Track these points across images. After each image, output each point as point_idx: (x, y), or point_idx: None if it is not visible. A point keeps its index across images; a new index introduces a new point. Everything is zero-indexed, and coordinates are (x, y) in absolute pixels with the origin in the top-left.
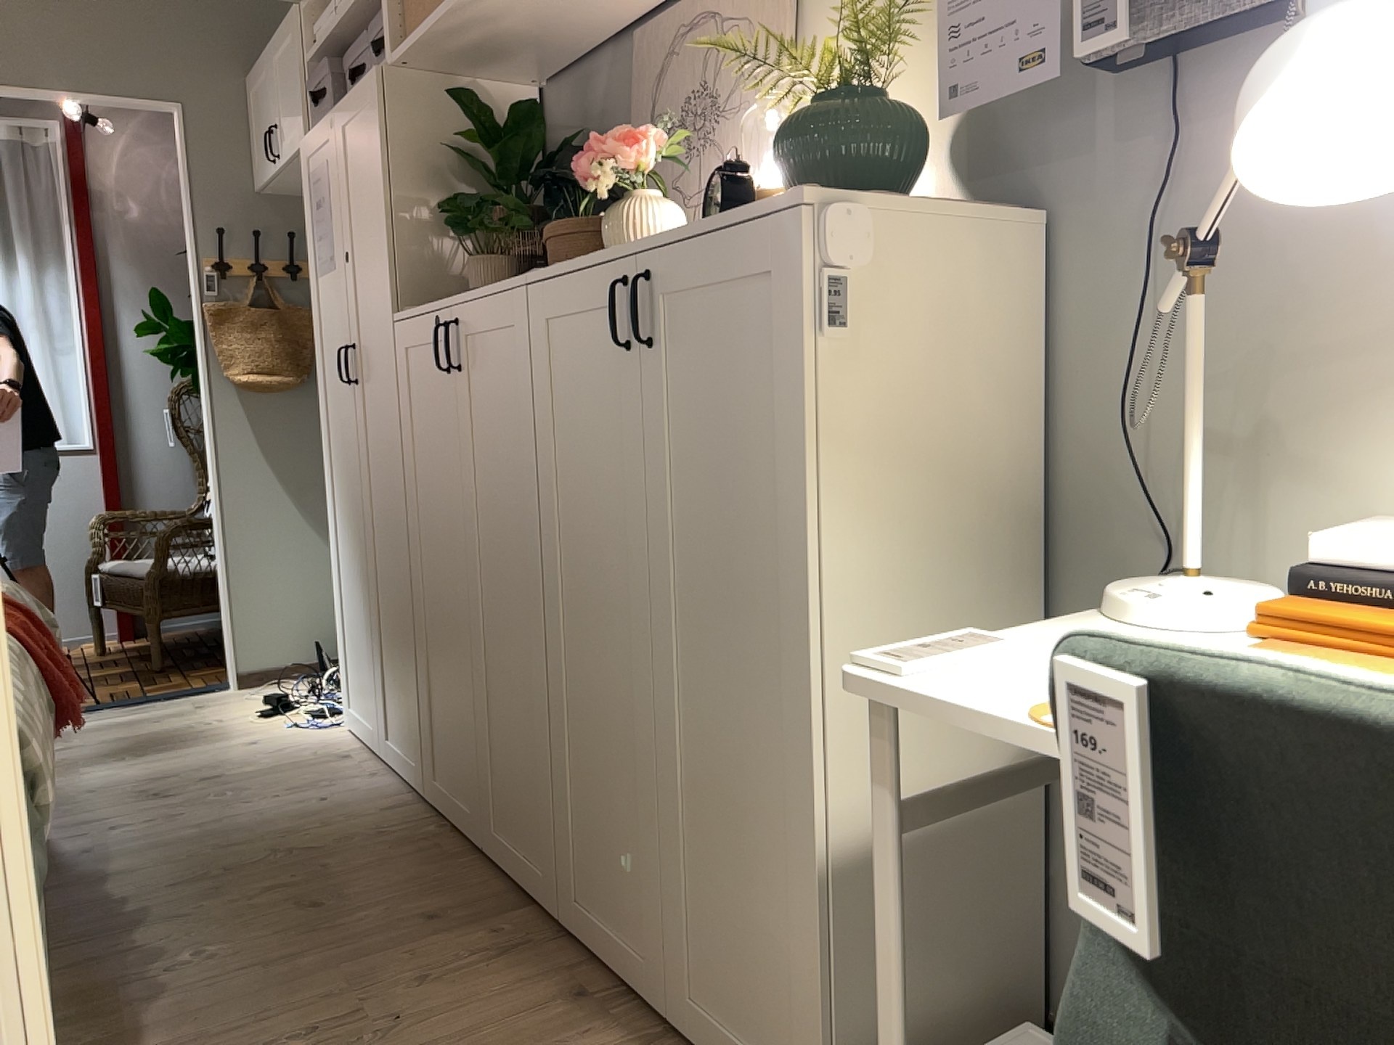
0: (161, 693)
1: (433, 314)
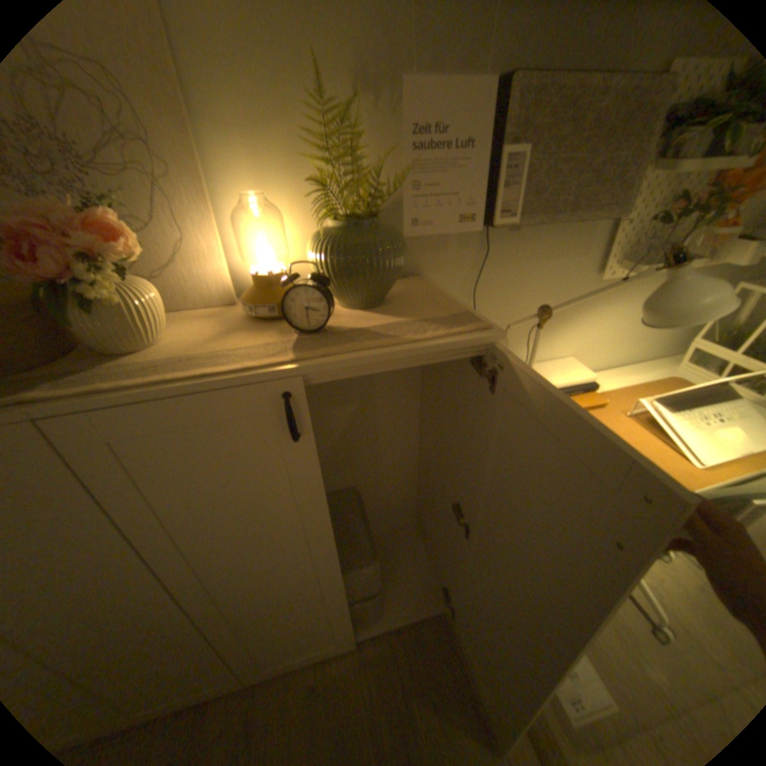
0: None
1: None
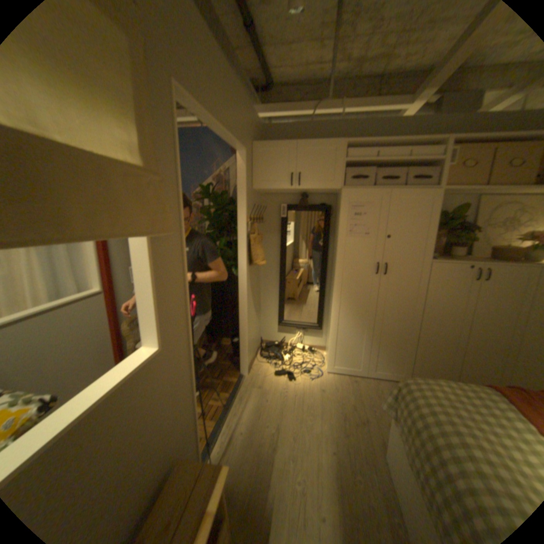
0: (232, 390)
1: (472, 265)
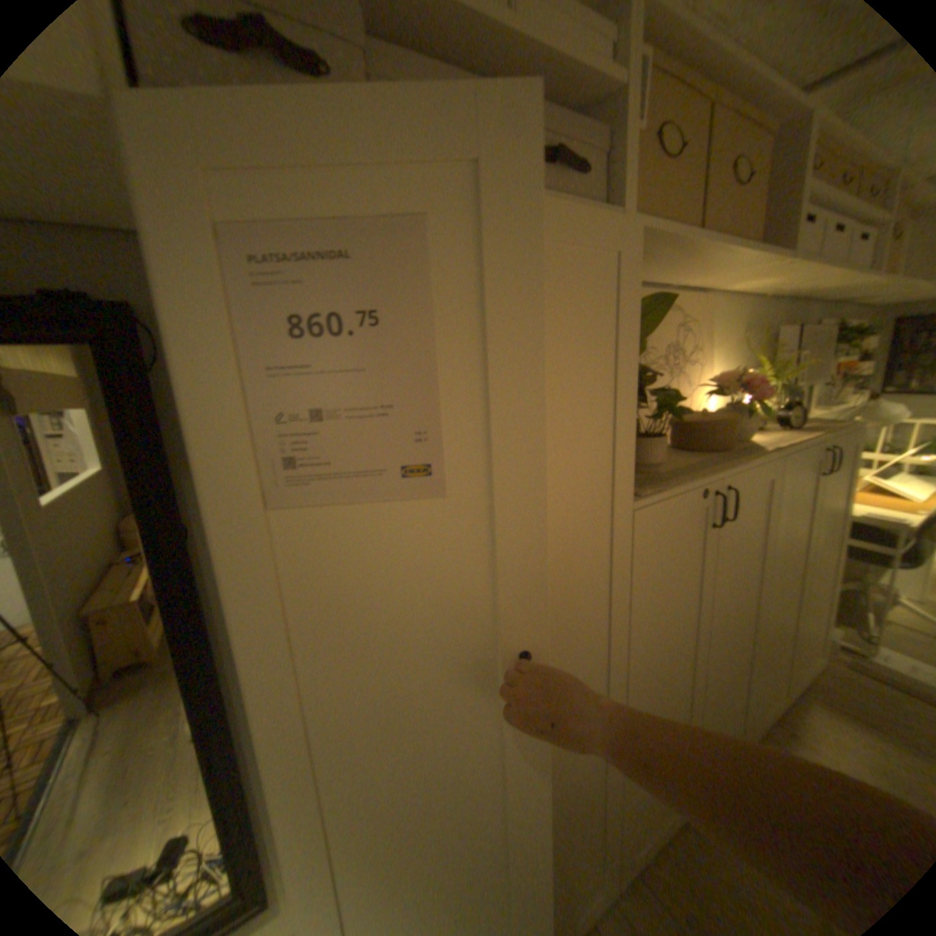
0: None
1: (705, 487)
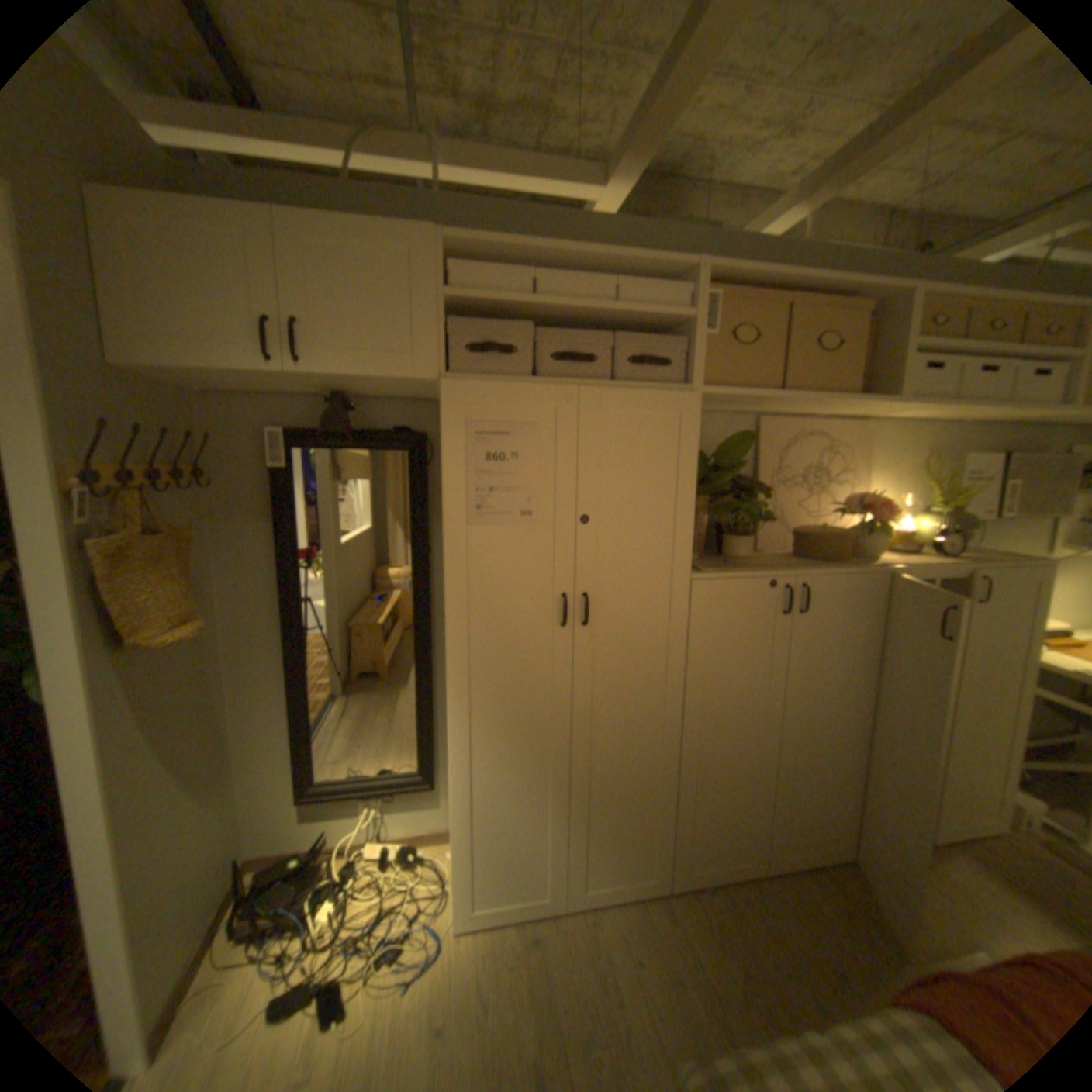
0: None
1: (772, 579)
